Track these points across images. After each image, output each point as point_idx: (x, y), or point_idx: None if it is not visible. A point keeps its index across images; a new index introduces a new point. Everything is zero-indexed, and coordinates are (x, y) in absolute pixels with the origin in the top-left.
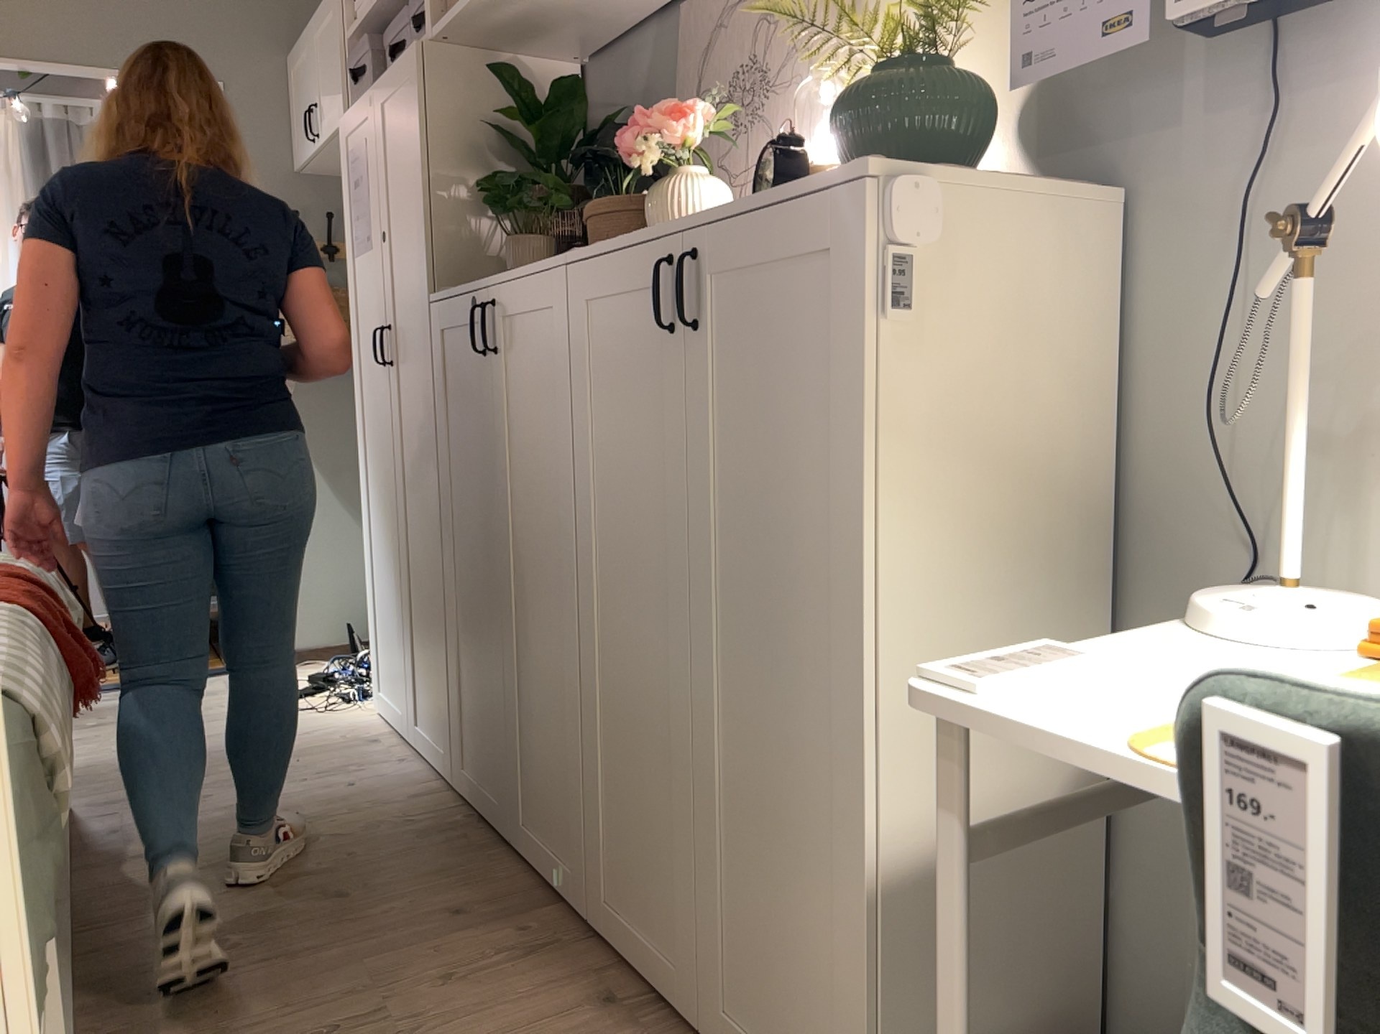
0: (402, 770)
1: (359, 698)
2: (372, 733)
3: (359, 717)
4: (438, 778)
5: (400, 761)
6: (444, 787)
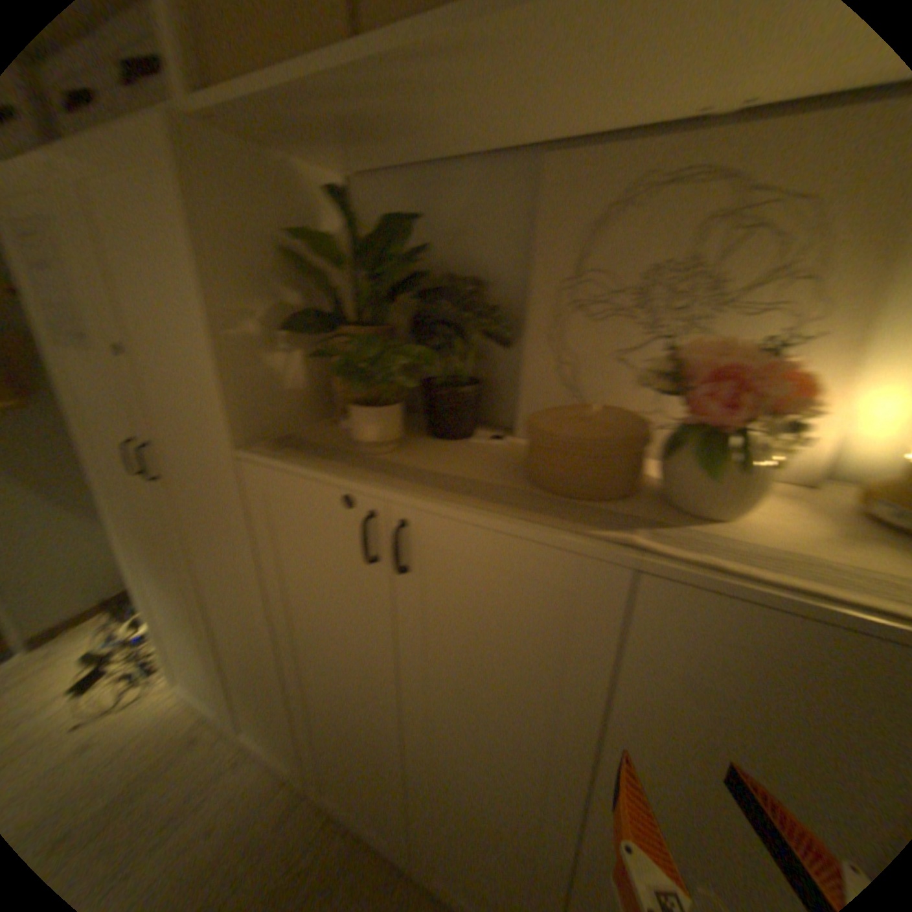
0: (240, 782)
1: (140, 678)
2: (180, 730)
3: (155, 708)
4: (281, 782)
5: (231, 768)
6: (295, 795)
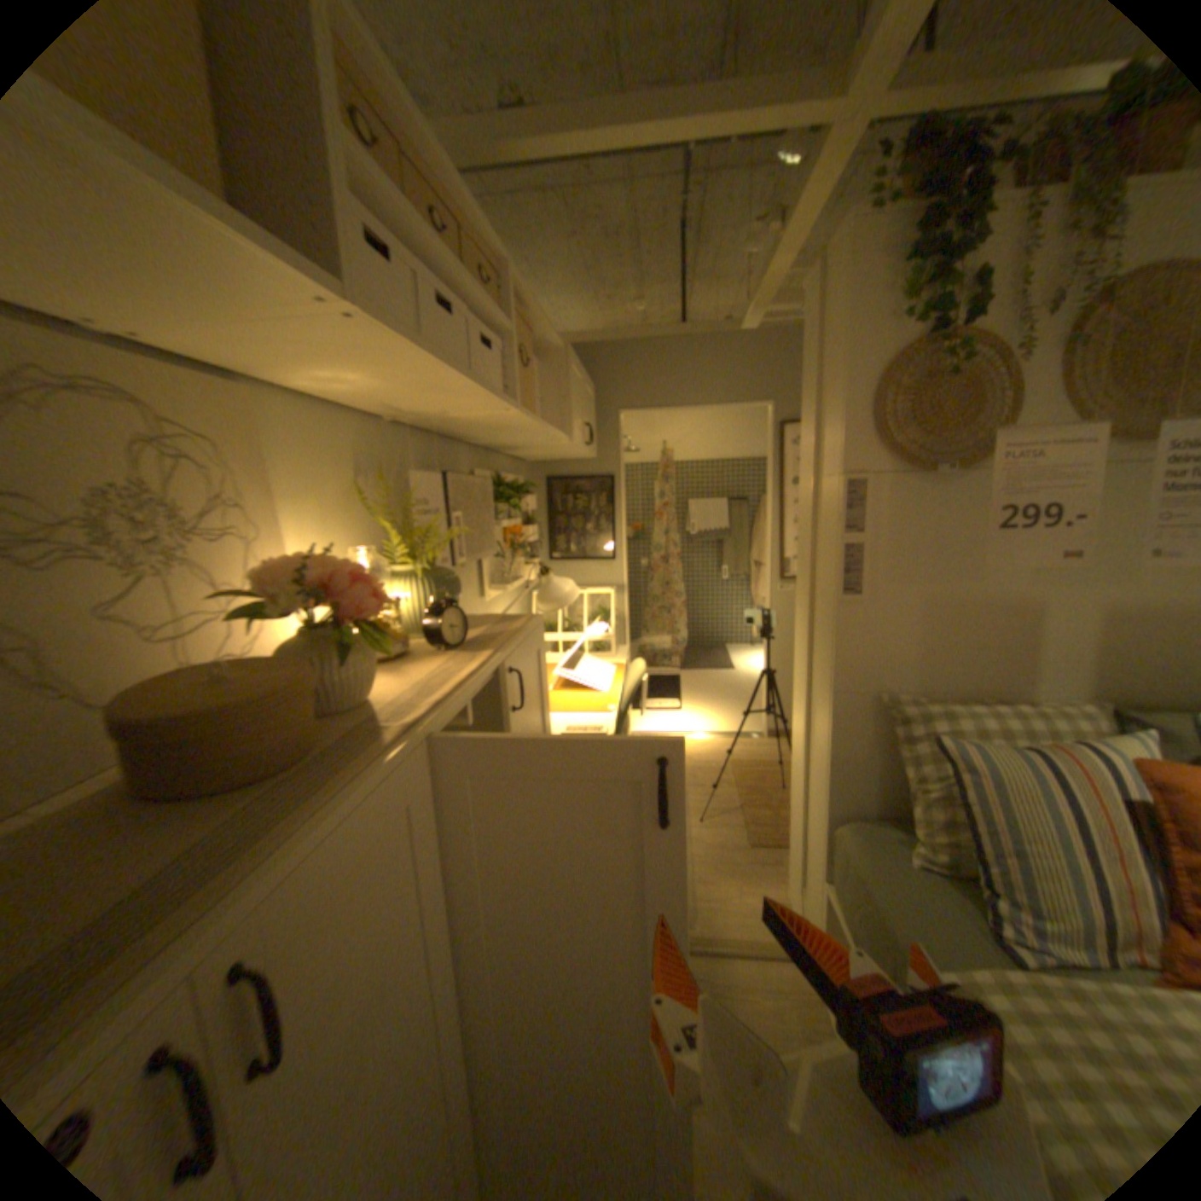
0: None
1: None
2: None
3: None
4: None
5: None
6: None
